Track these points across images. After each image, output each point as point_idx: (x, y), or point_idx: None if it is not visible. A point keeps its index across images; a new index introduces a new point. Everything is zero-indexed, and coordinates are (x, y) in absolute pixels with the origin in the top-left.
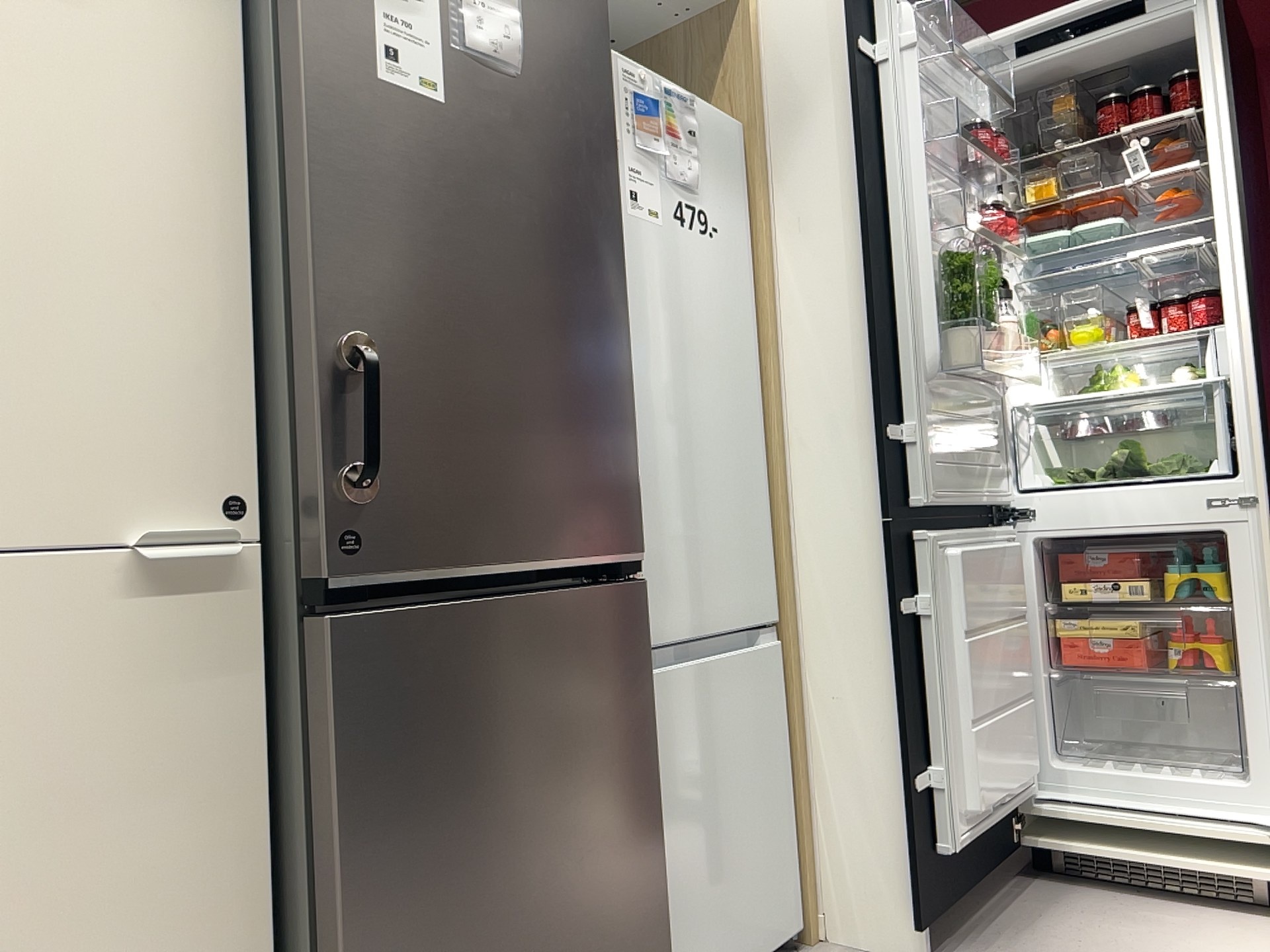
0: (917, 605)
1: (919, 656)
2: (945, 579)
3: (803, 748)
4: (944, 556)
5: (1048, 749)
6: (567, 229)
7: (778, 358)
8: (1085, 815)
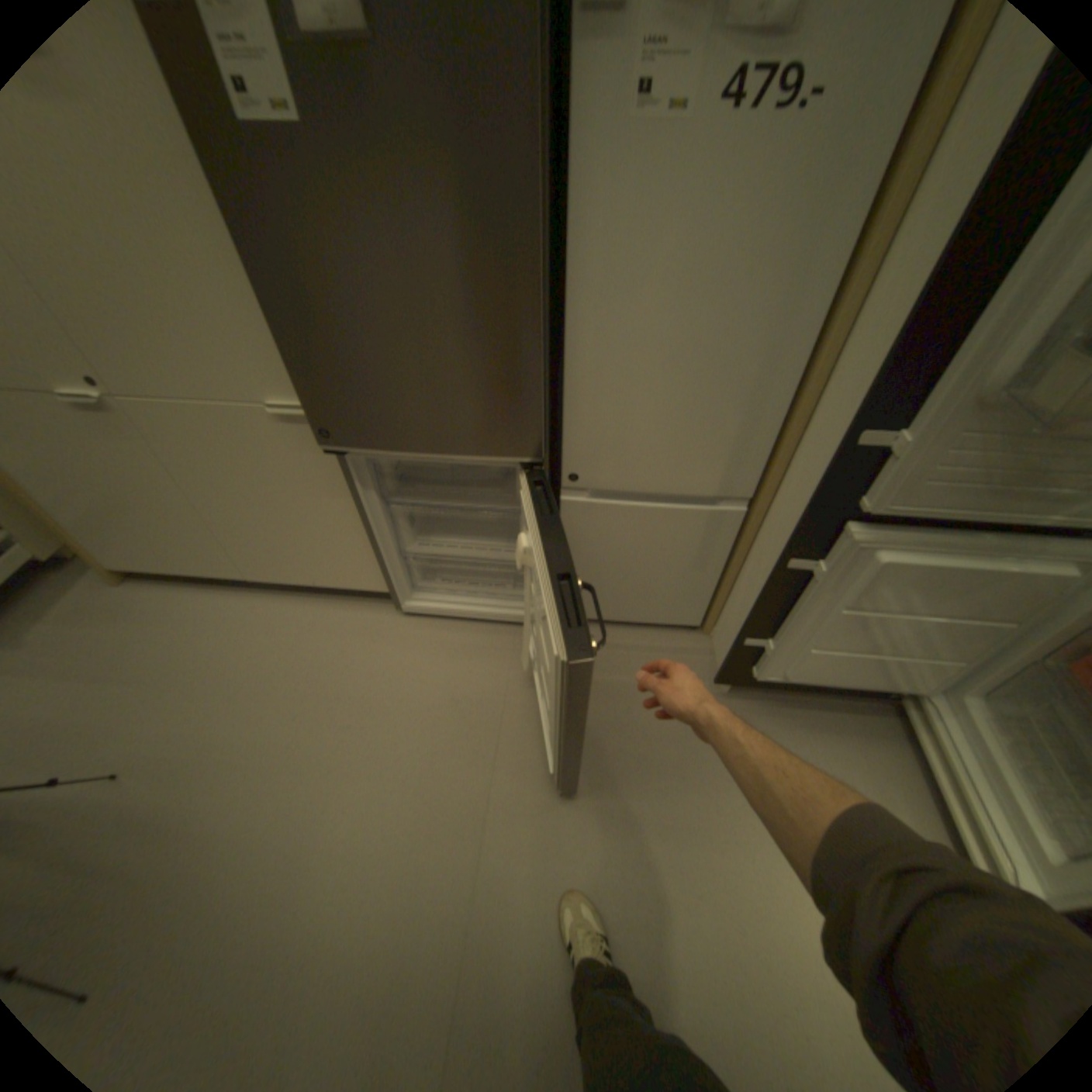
0: (813, 566)
1: (797, 591)
2: (857, 567)
3: (736, 566)
4: (868, 553)
5: (973, 690)
6: (457, 215)
7: (867, 275)
8: (939, 737)
